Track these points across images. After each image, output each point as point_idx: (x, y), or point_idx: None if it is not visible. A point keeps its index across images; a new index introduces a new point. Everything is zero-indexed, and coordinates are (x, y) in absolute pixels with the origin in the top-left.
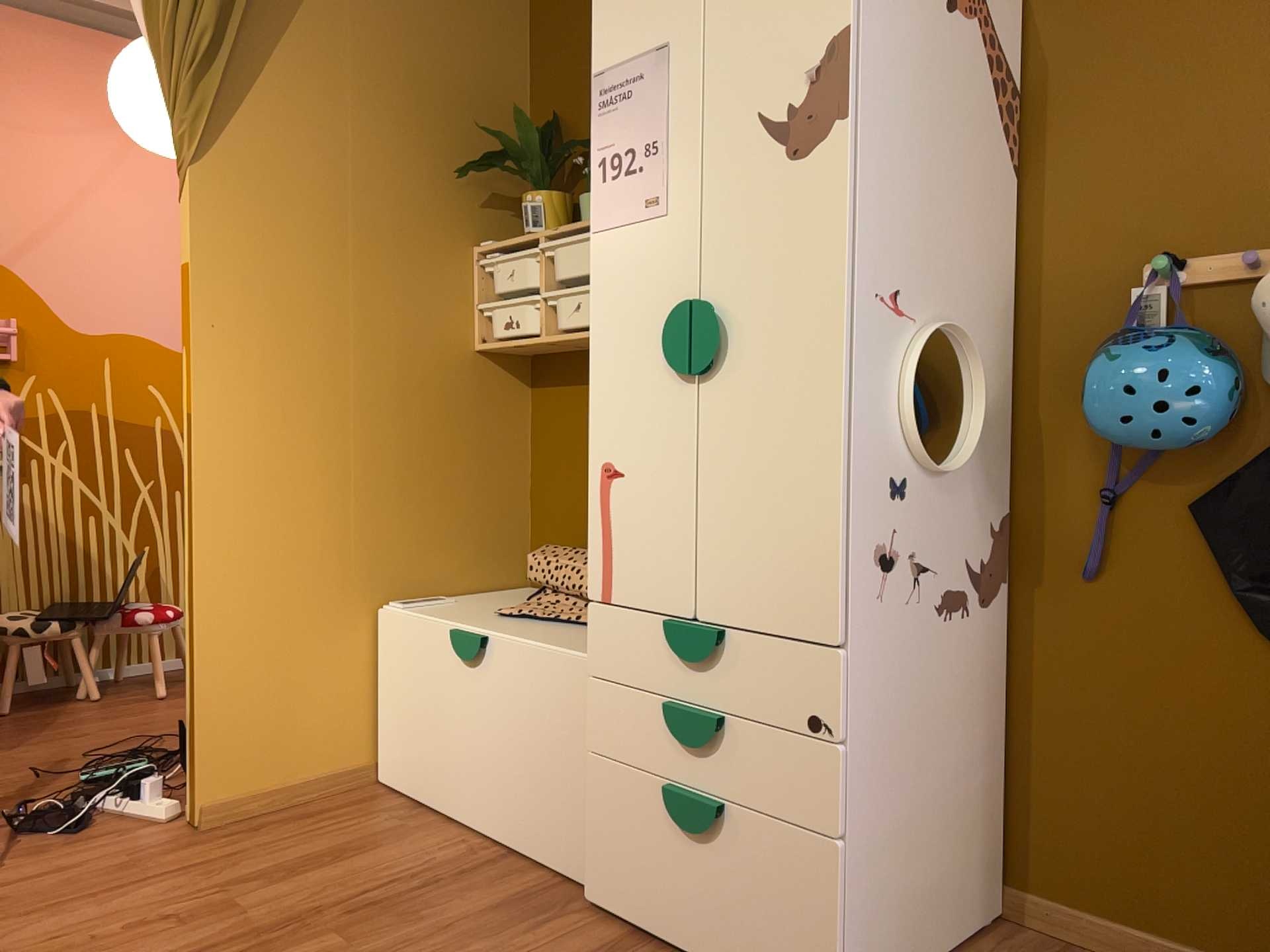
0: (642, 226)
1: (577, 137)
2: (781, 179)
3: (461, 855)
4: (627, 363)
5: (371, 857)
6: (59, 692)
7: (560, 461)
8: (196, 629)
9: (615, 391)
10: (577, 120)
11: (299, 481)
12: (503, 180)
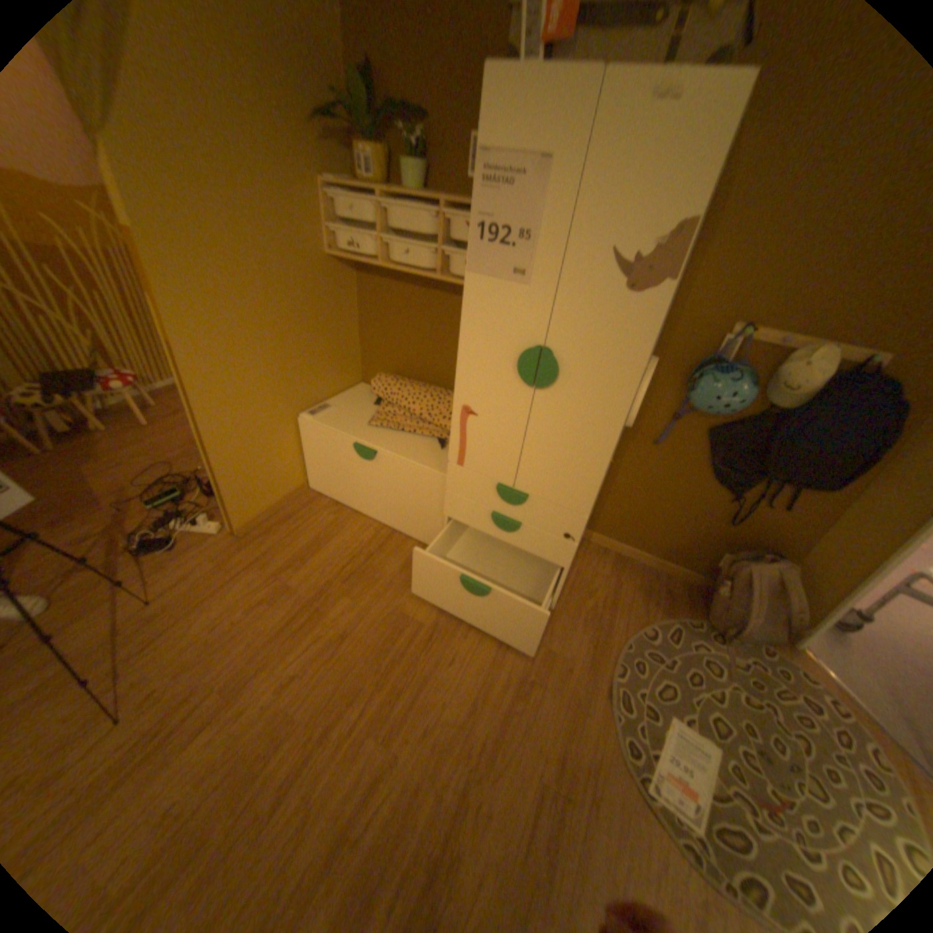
0: (508, 286)
1: (387, 89)
2: (617, 300)
3: (374, 535)
4: (486, 362)
5: (335, 544)
6: (74, 427)
7: (379, 323)
8: (211, 459)
9: (476, 374)
10: (387, 73)
11: (245, 365)
12: (330, 116)
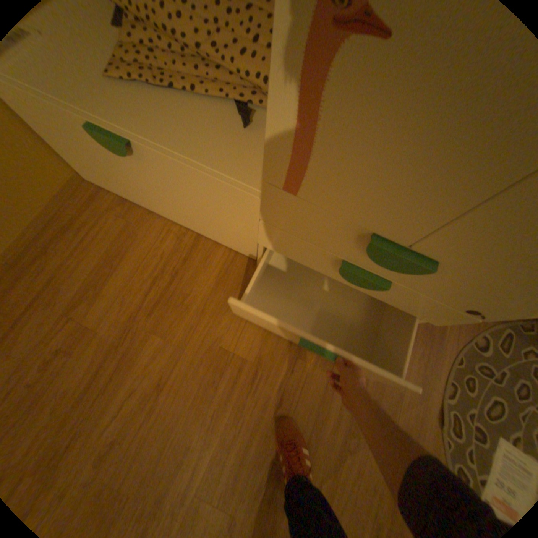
0: None
1: None
2: None
3: (176, 243)
4: None
5: (130, 260)
6: None
7: None
8: None
9: None
10: None
11: None
12: None
